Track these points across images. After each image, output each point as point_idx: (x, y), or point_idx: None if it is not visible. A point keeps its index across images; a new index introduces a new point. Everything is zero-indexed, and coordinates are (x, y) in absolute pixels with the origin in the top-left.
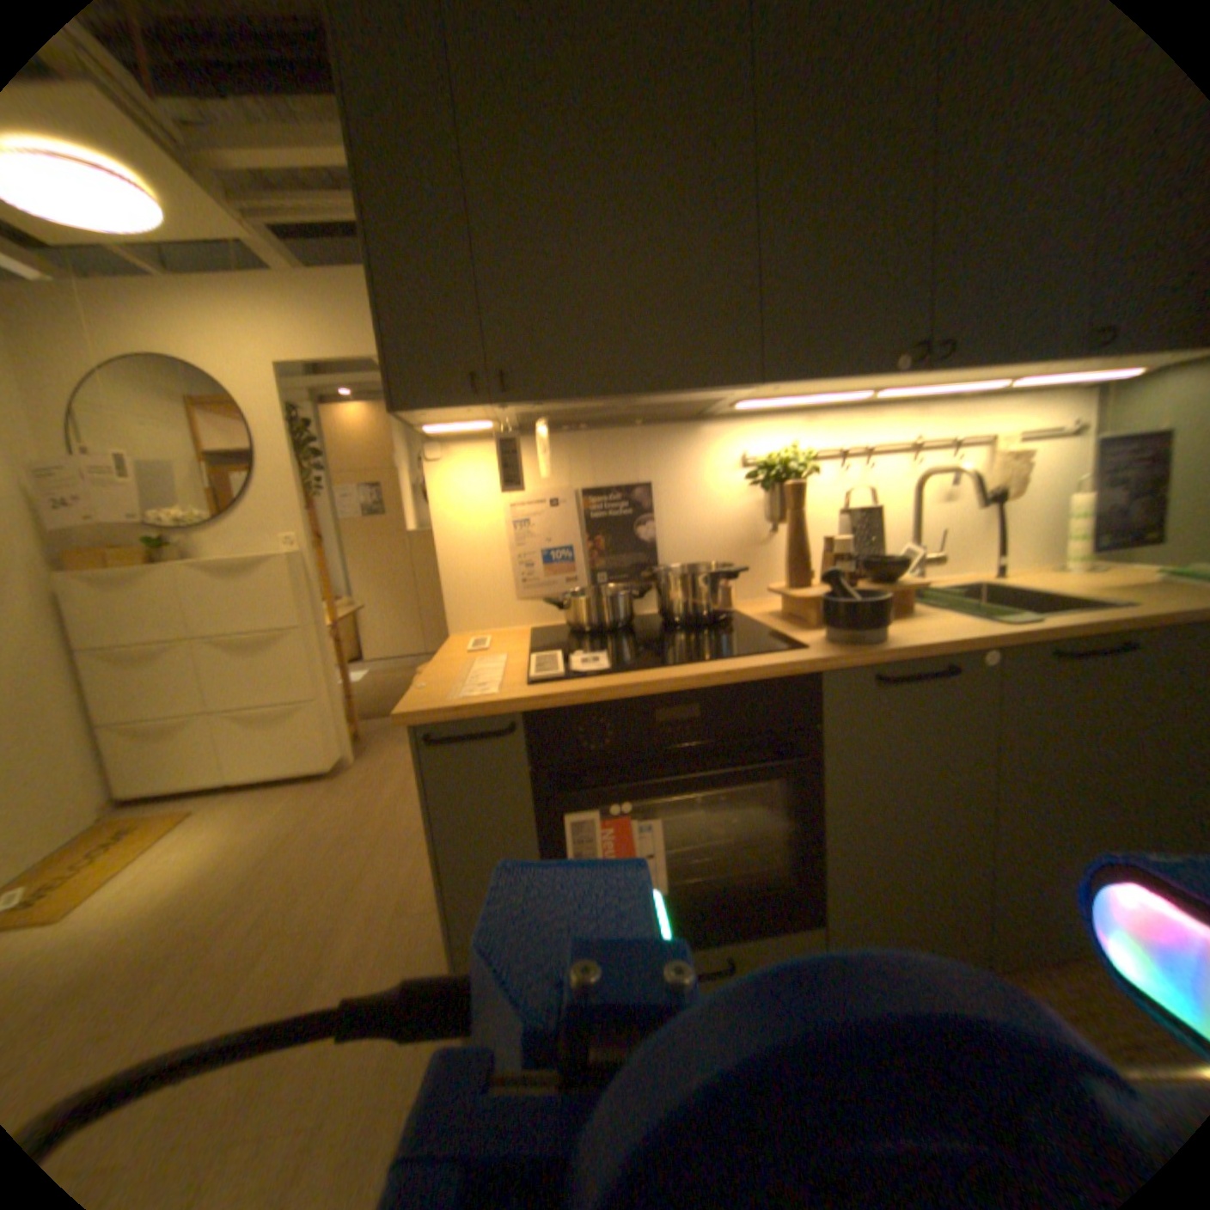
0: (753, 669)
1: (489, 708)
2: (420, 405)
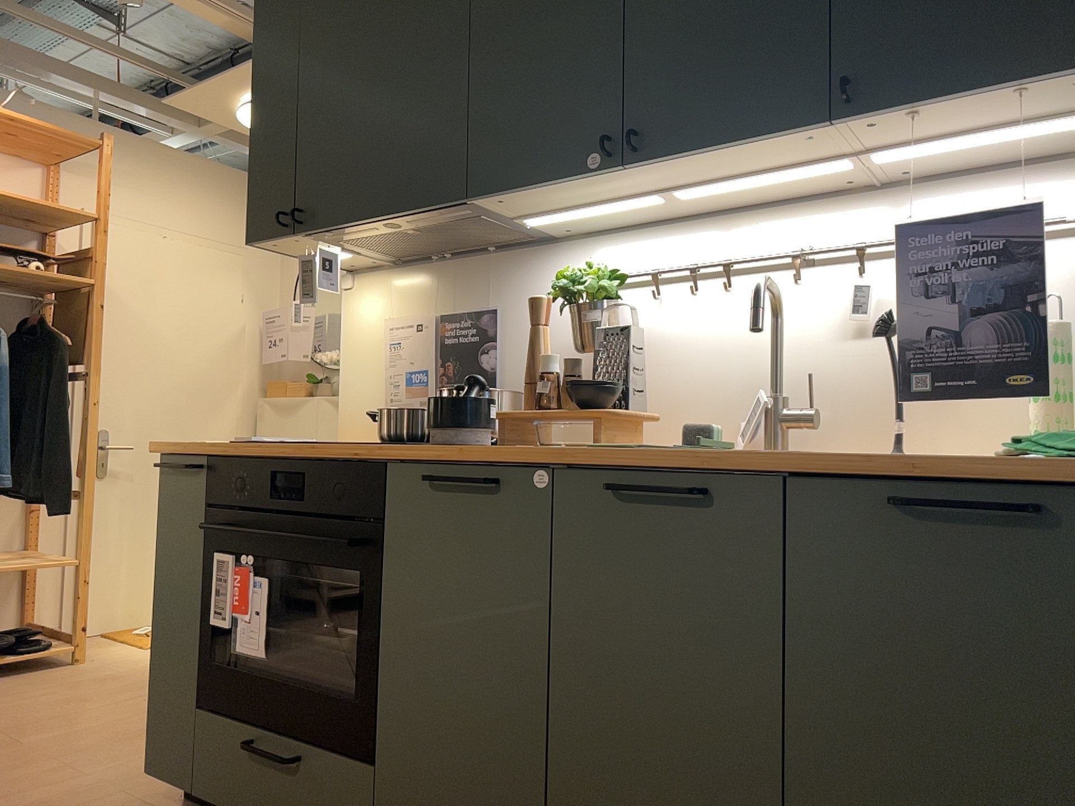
0: (343, 452)
1: (190, 449)
2: (265, 240)
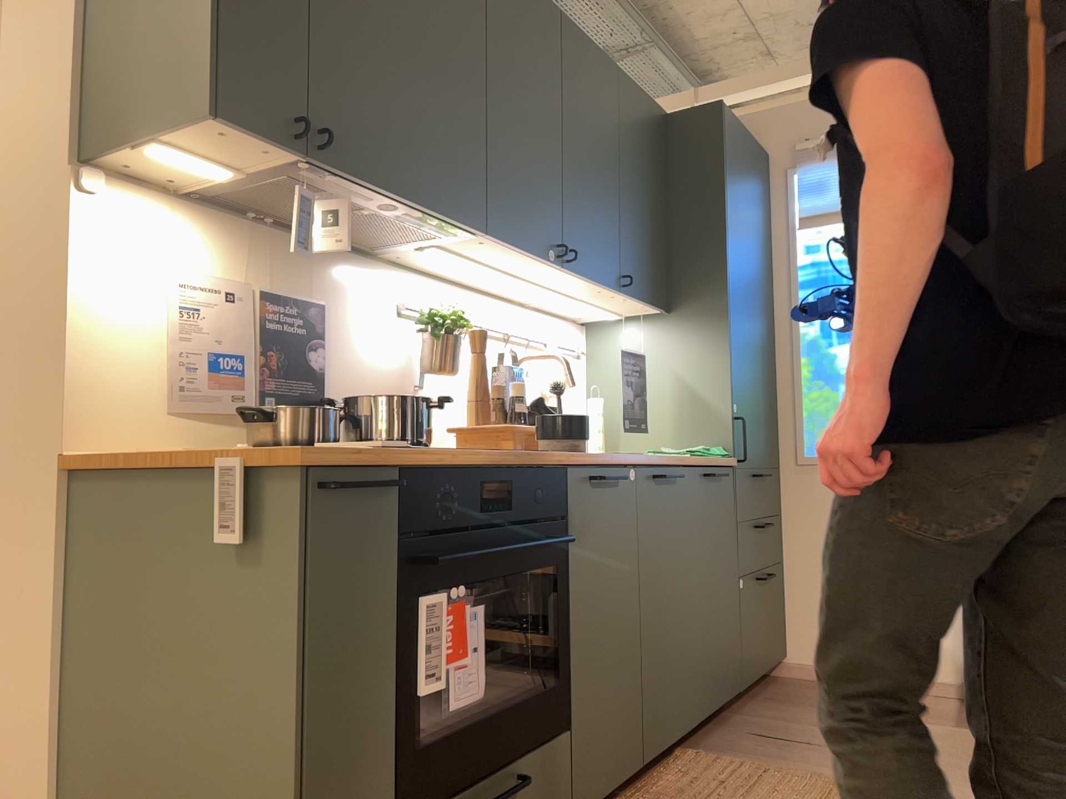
0: (533, 460)
1: (378, 459)
2: (240, 126)
